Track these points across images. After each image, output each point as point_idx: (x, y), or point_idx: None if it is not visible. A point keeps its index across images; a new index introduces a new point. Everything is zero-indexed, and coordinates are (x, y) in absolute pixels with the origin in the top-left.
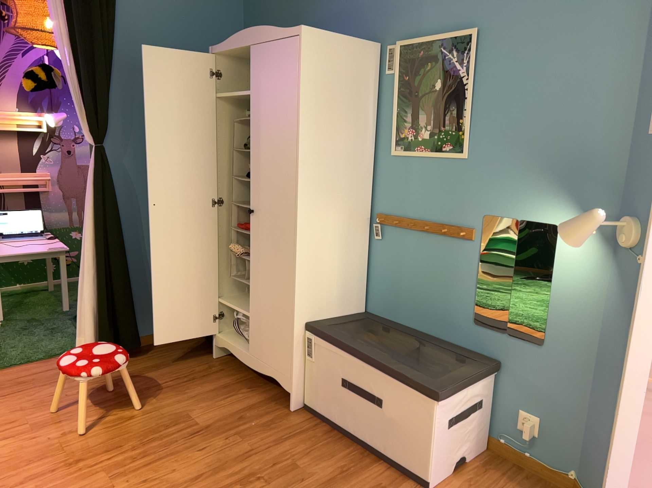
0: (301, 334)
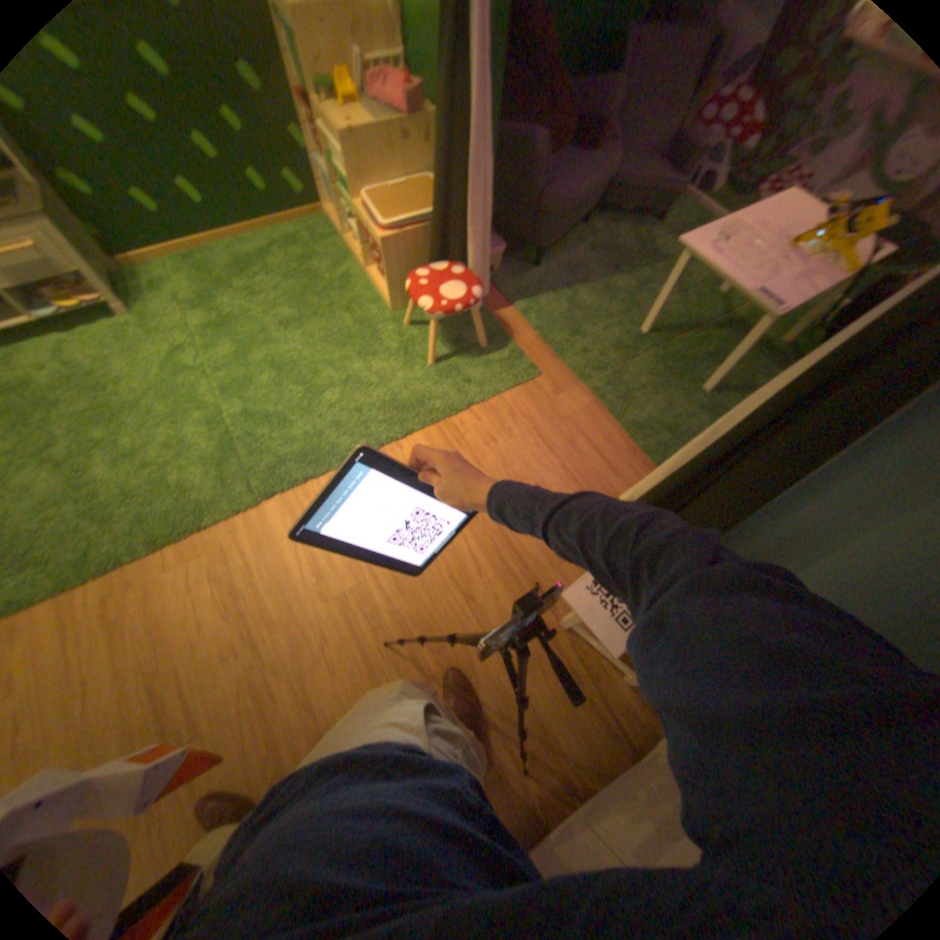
0: None
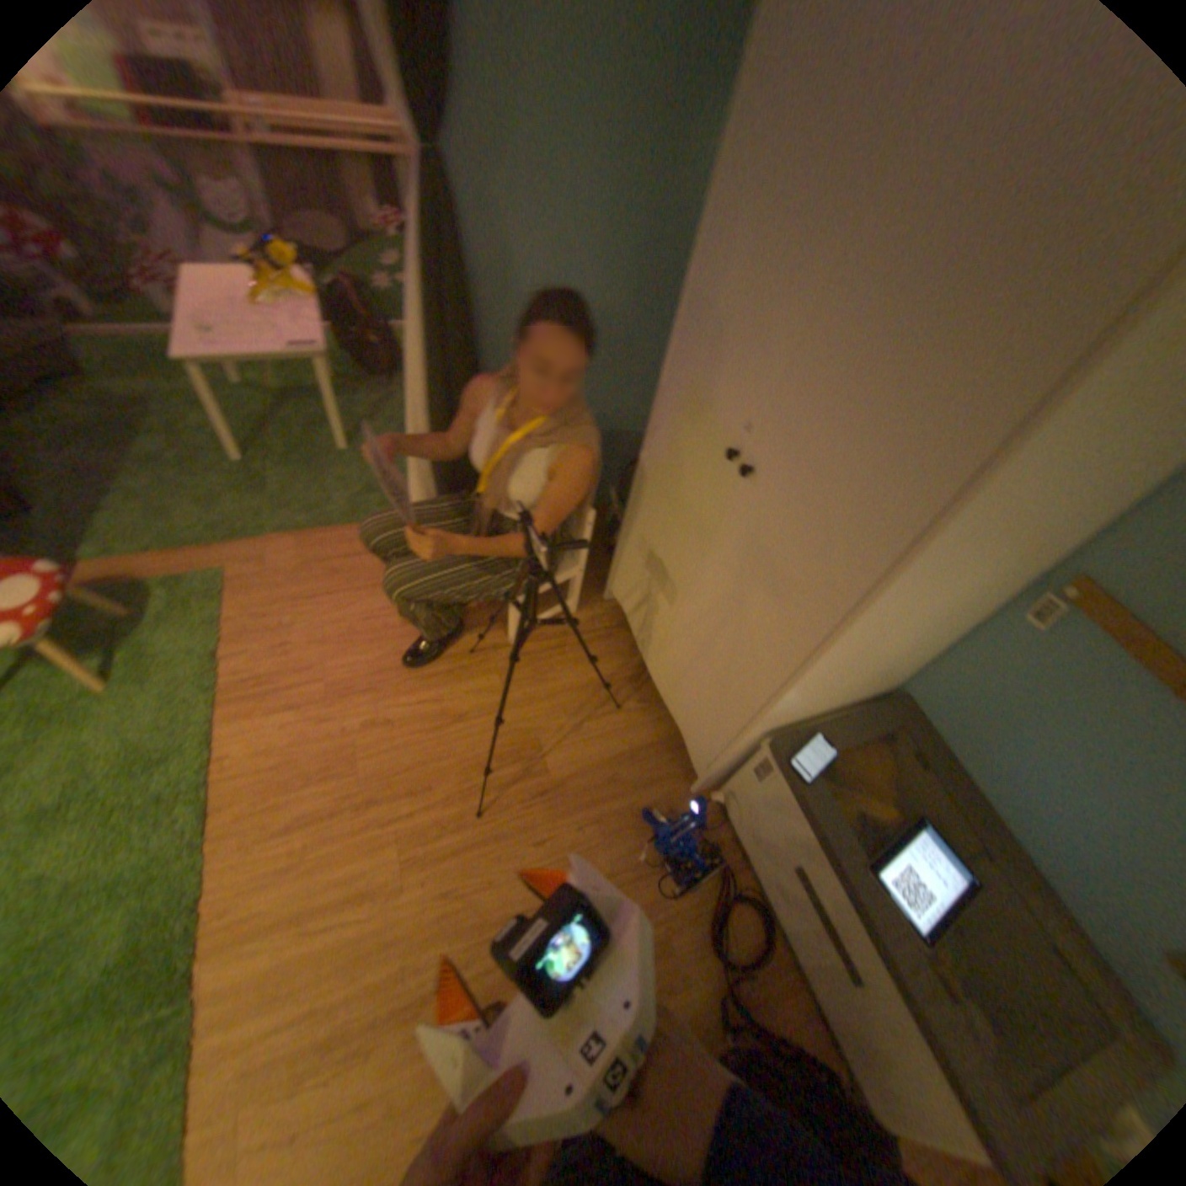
0: (754, 749)
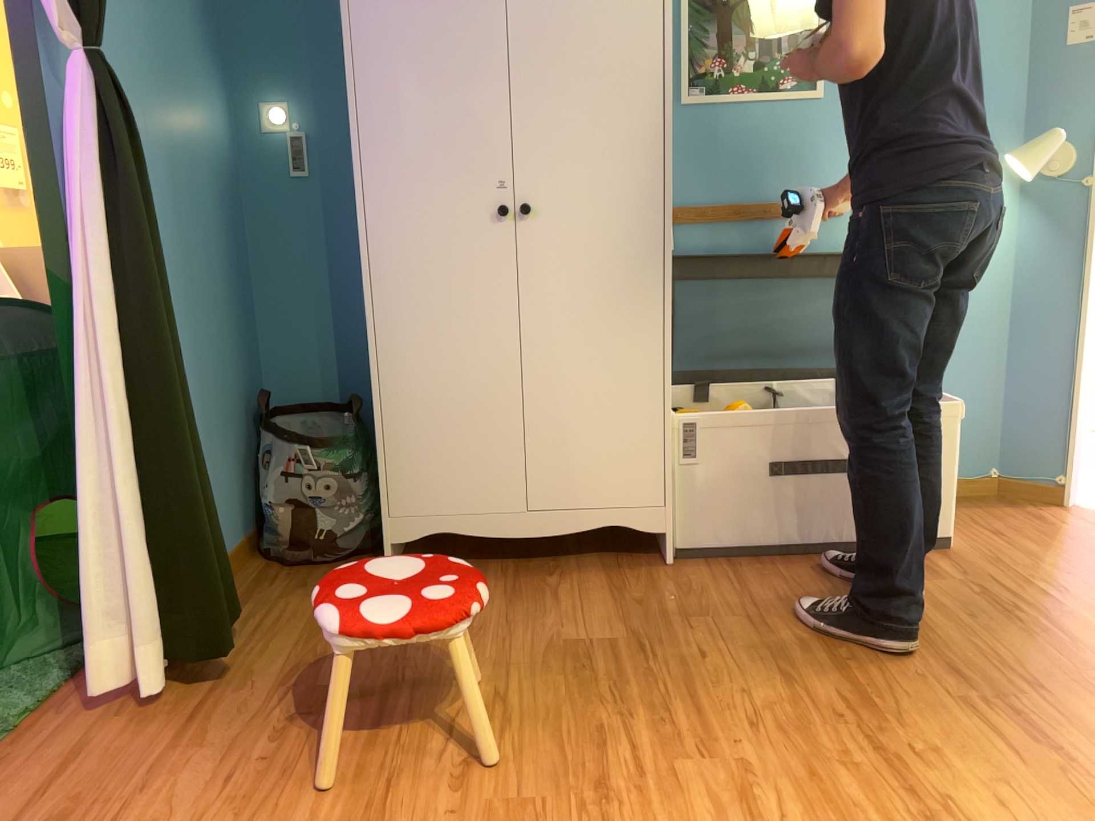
0: (671, 418)
